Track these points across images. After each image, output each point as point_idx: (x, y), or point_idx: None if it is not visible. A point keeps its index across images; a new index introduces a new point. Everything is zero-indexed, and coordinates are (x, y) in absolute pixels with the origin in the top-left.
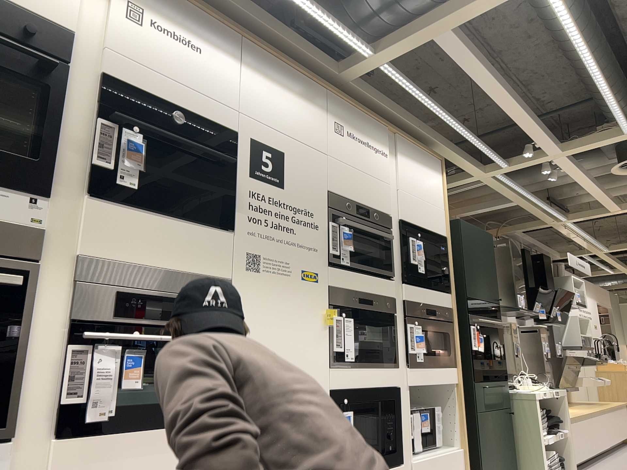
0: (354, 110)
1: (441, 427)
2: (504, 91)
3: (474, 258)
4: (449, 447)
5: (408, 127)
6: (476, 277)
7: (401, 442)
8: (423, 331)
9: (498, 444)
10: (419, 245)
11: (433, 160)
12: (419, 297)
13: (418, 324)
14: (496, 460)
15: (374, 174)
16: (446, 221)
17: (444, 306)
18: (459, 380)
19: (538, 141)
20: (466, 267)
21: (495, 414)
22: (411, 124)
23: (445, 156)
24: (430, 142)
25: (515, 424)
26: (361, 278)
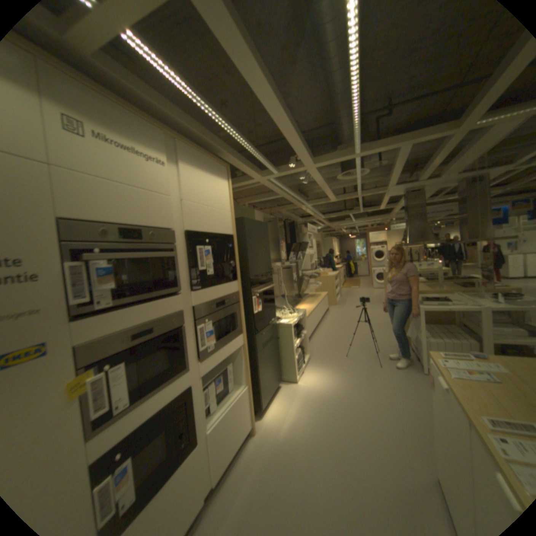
0: (106, 102)
1: (232, 376)
2: (279, 102)
3: (255, 245)
4: (238, 388)
5: (193, 133)
6: (256, 259)
7: (193, 430)
8: (213, 323)
9: (270, 363)
10: (207, 250)
11: (220, 167)
12: (209, 296)
13: (208, 320)
14: (268, 374)
15: (147, 186)
16: (233, 222)
17: (232, 293)
18: (244, 342)
19: (302, 155)
20: (249, 254)
21: (268, 346)
22: (195, 130)
23: (232, 163)
24: (218, 150)
25: (280, 341)
26: (133, 311)
